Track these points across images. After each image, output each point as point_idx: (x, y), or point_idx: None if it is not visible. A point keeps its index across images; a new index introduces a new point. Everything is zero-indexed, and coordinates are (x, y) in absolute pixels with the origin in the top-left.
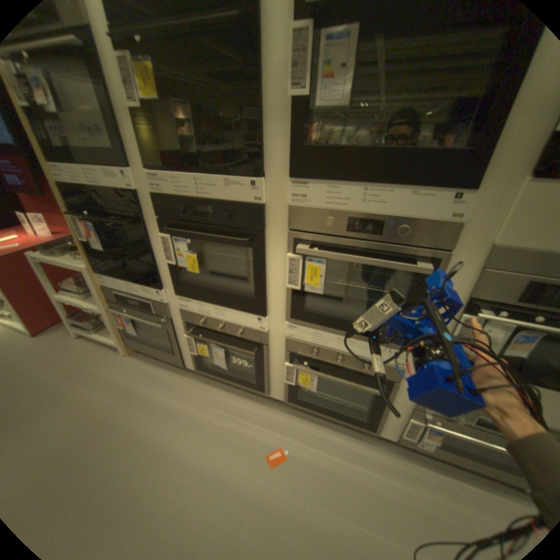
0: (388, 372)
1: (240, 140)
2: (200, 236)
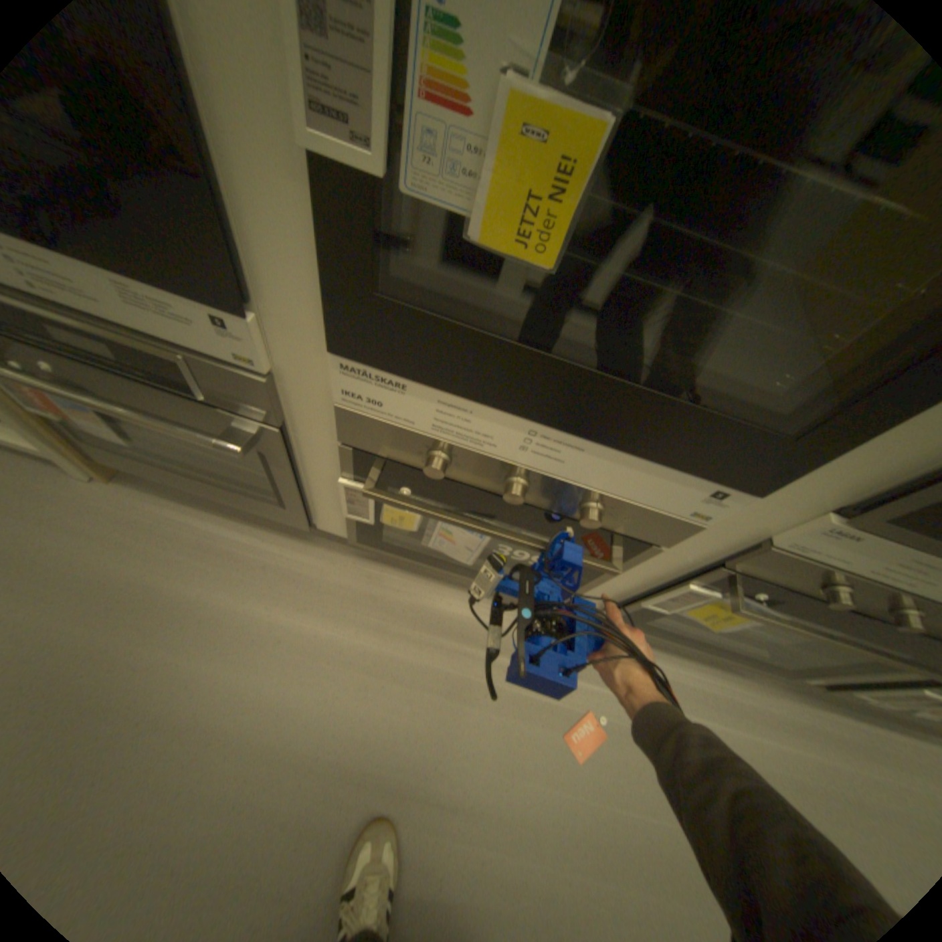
0: None
1: None
2: None
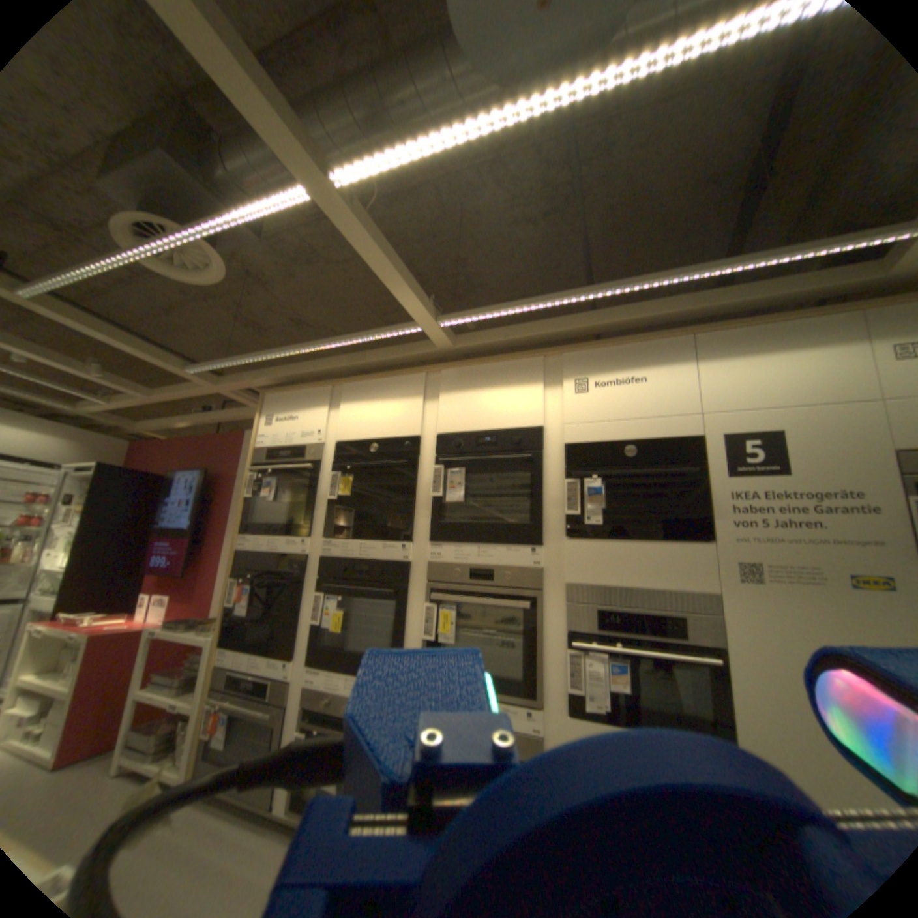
0: (525, 746)
1: (399, 520)
2: (353, 588)
